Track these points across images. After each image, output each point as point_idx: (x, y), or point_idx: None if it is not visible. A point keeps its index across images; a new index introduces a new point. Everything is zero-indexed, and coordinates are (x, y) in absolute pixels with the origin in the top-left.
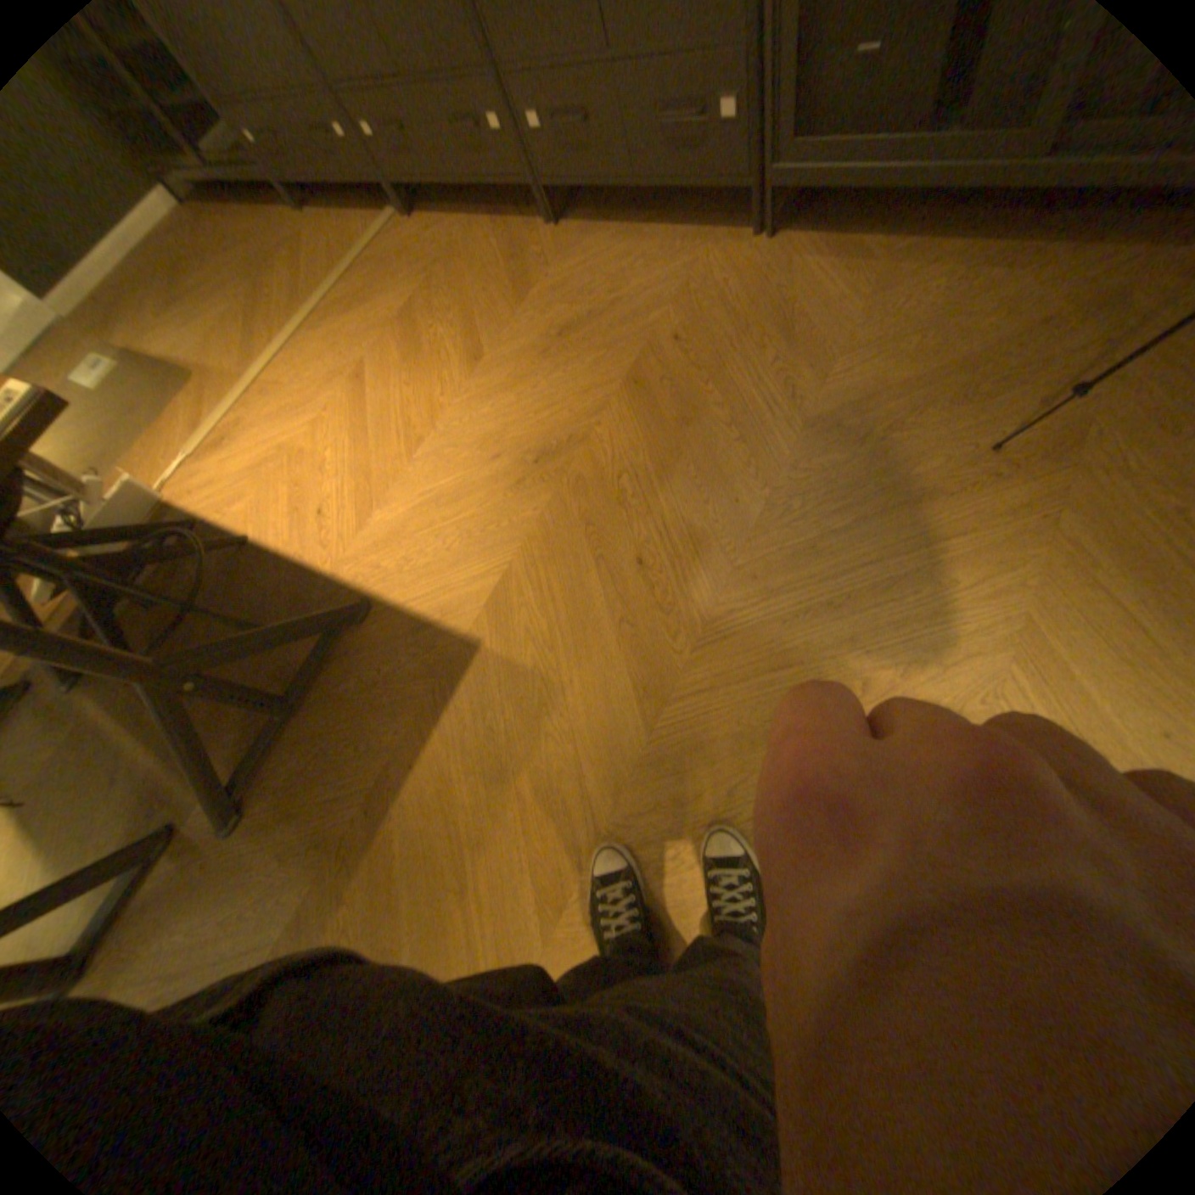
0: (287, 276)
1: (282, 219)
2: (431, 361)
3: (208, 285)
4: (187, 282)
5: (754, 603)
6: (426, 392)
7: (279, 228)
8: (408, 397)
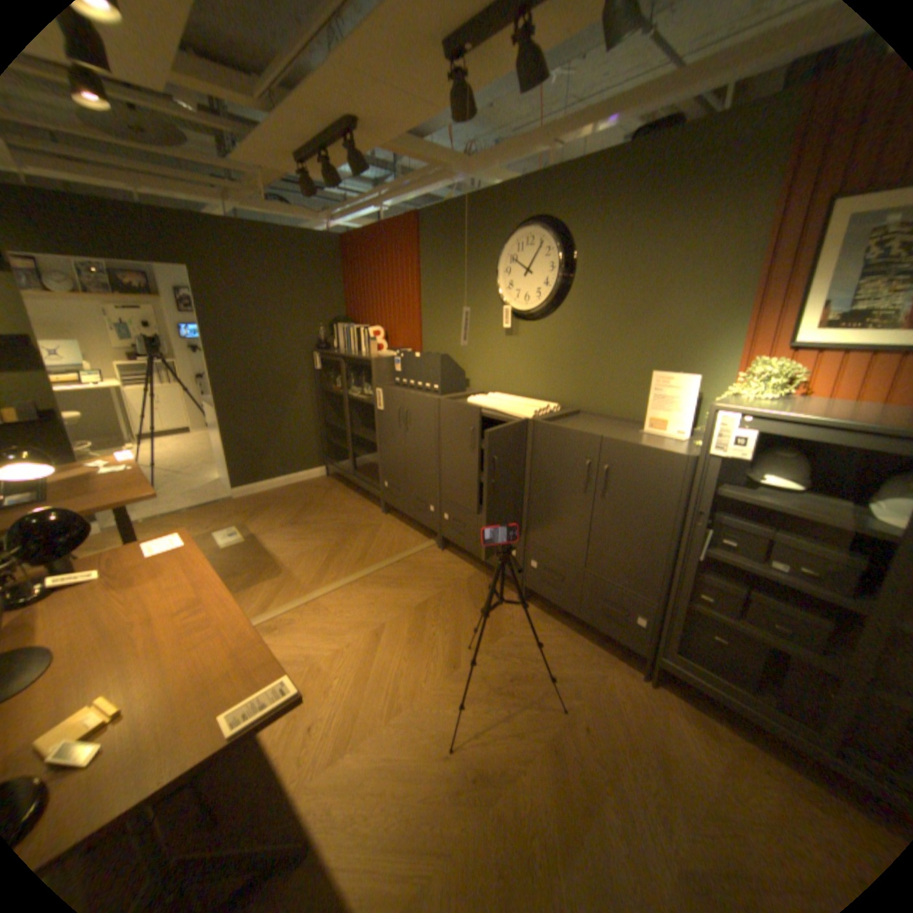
0: (363, 545)
1: (374, 513)
2: (426, 651)
3: (318, 525)
4: (309, 517)
5: None
6: (416, 672)
7: (371, 517)
8: (403, 668)
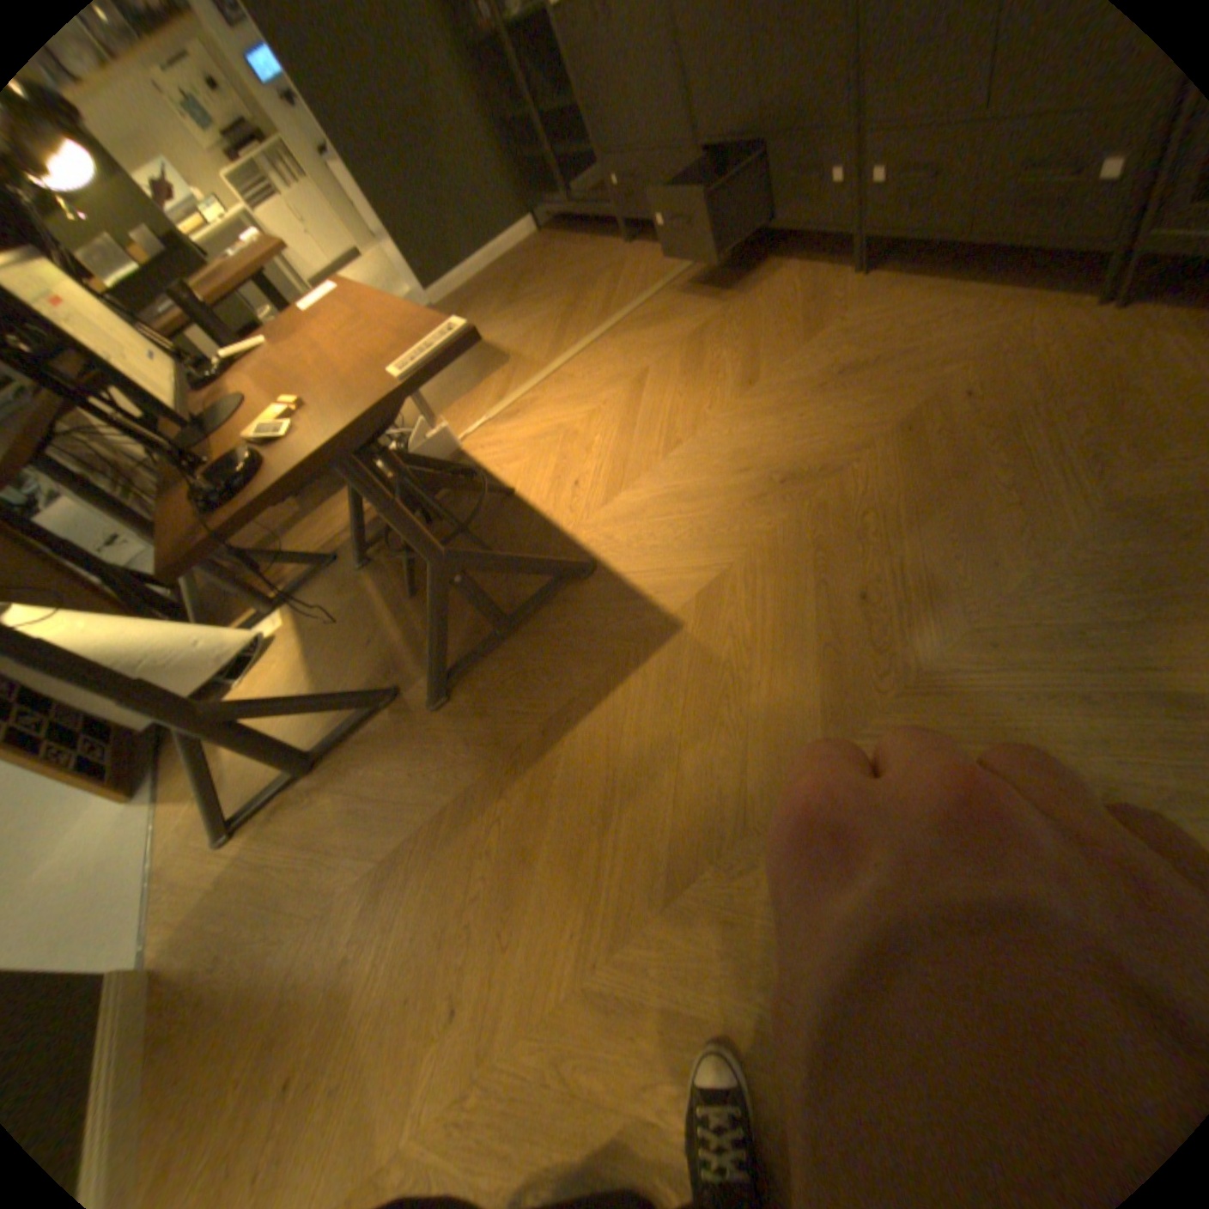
0: (604, 292)
1: (613, 247)
2: (707, 377)
3: (540, 292)
4: (525, 288)
5: (985, 670)
6: (695, 402)
7: (608, 253)
8: (678, 404)
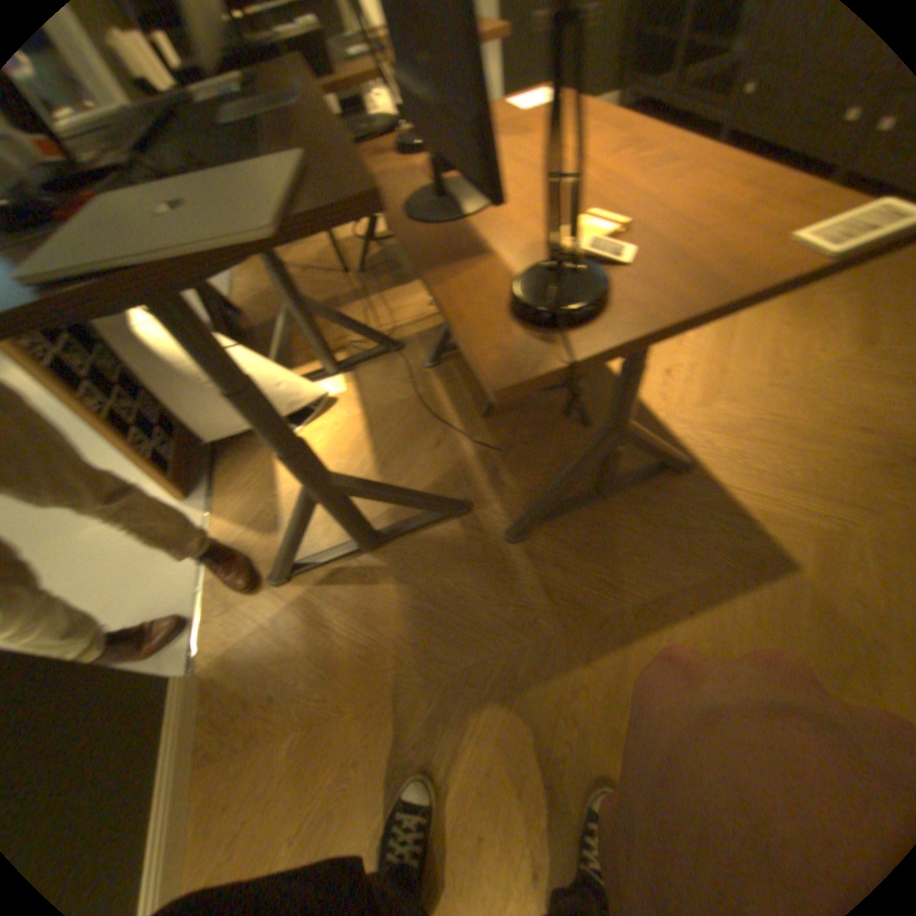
0: None
1: None
2: (817, 318)
3: None
4: None
5: None
6: (805, 339)
7: None
8: (784, 333)
